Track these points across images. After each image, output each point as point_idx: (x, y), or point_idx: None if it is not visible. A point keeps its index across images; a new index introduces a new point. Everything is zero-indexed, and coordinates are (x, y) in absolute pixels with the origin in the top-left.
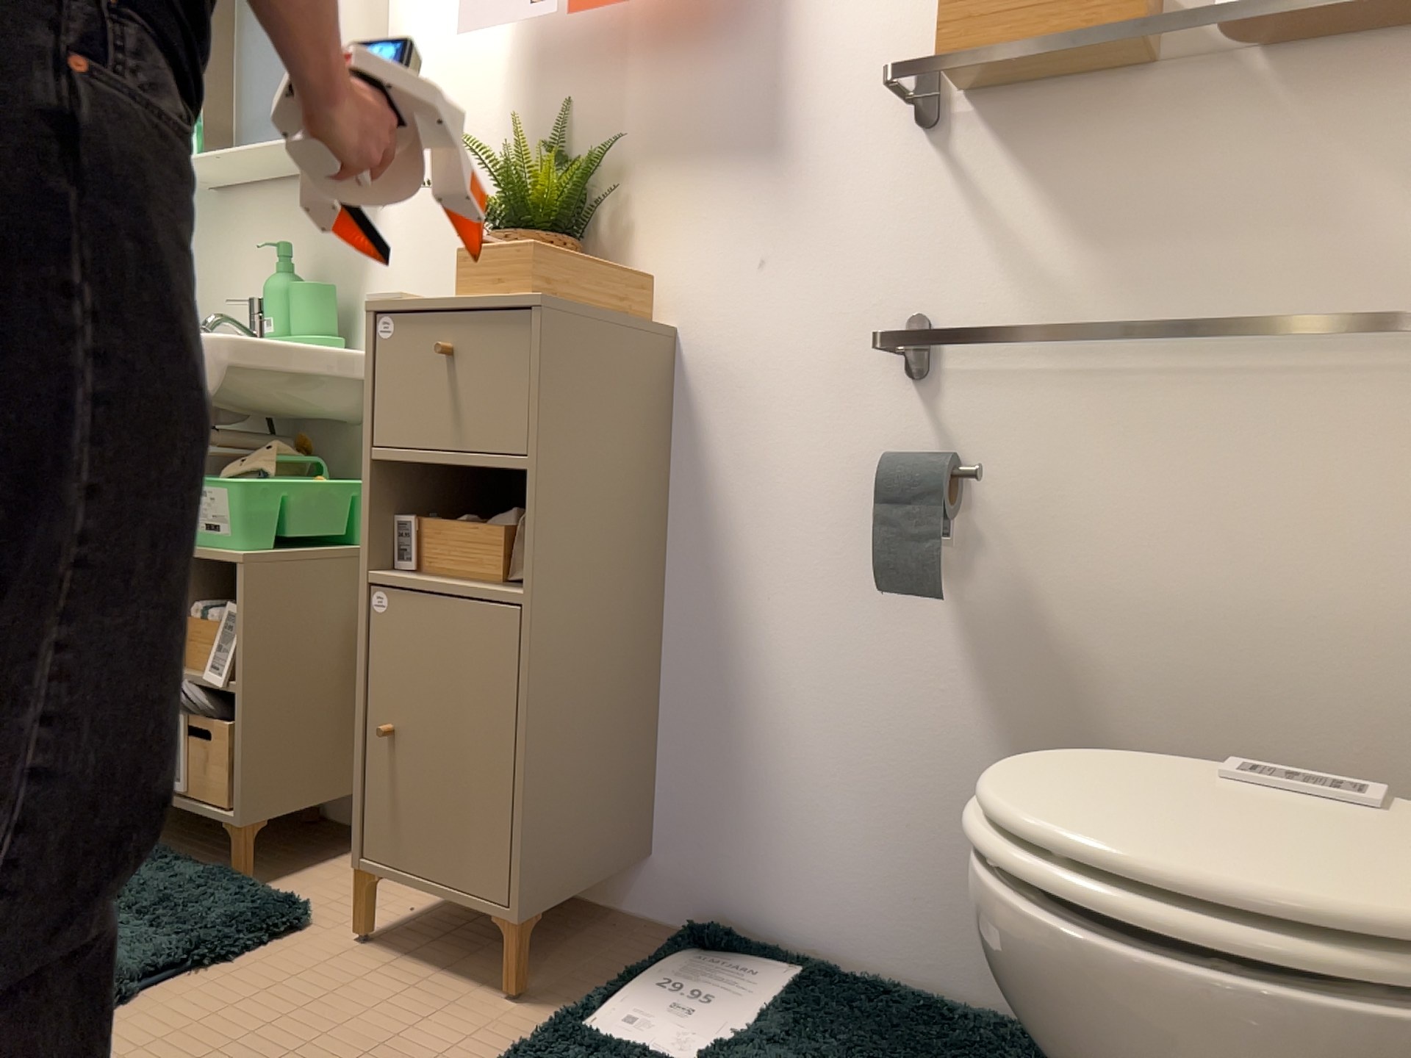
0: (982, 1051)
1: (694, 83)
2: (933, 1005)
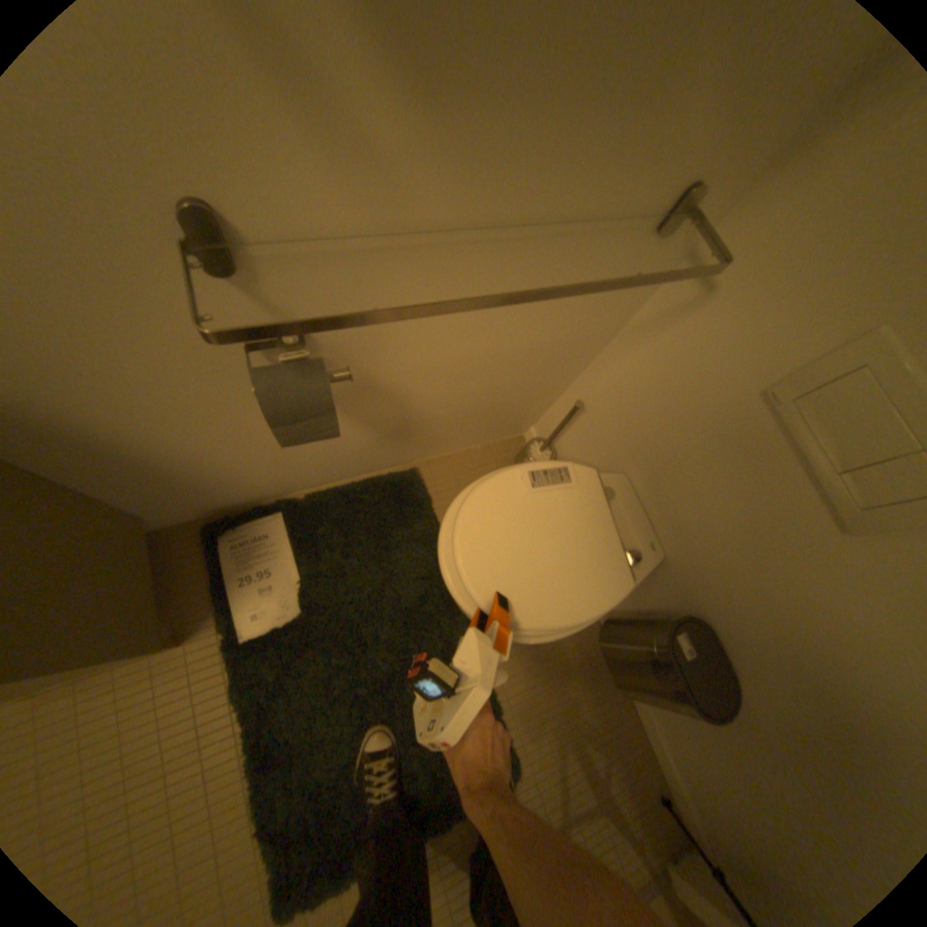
0: (382, 510)
1: None
2: (347, 495)
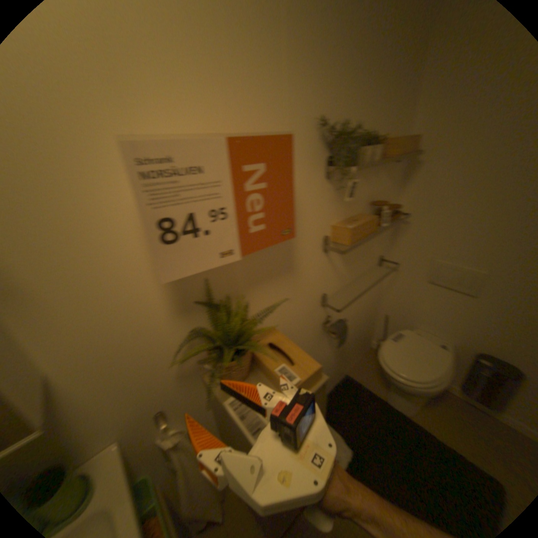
0: (349, 395)
1: (264, 256)
2: (333, 396)
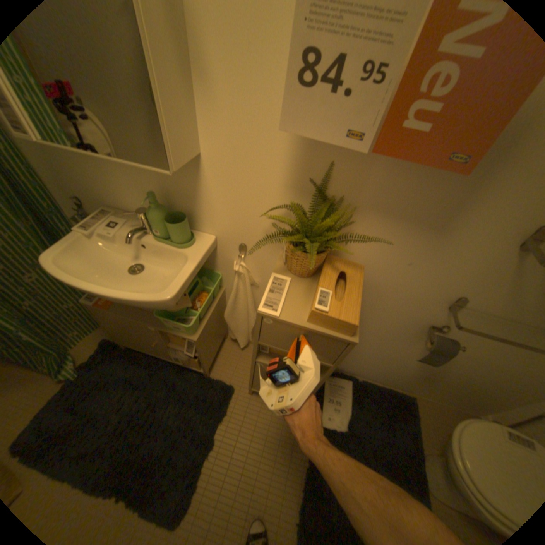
0: (397, 409)
1: (417, 183)
2: (382, 392)
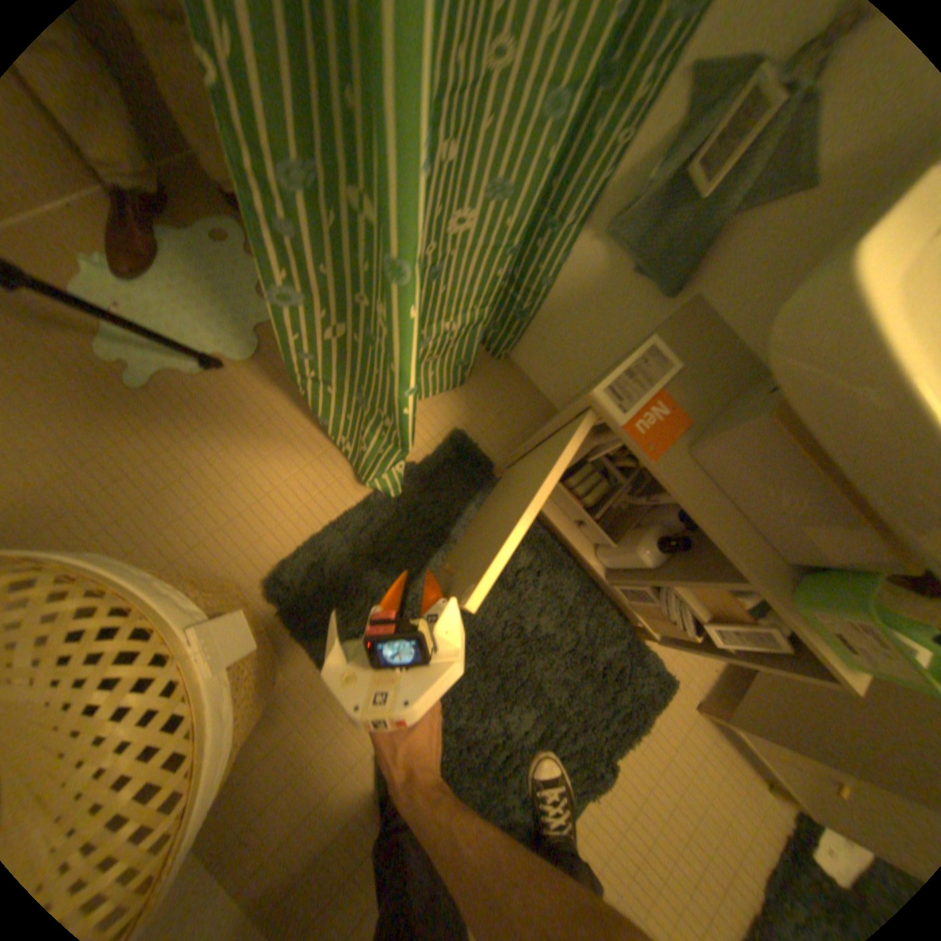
0: None
1: None
2: None
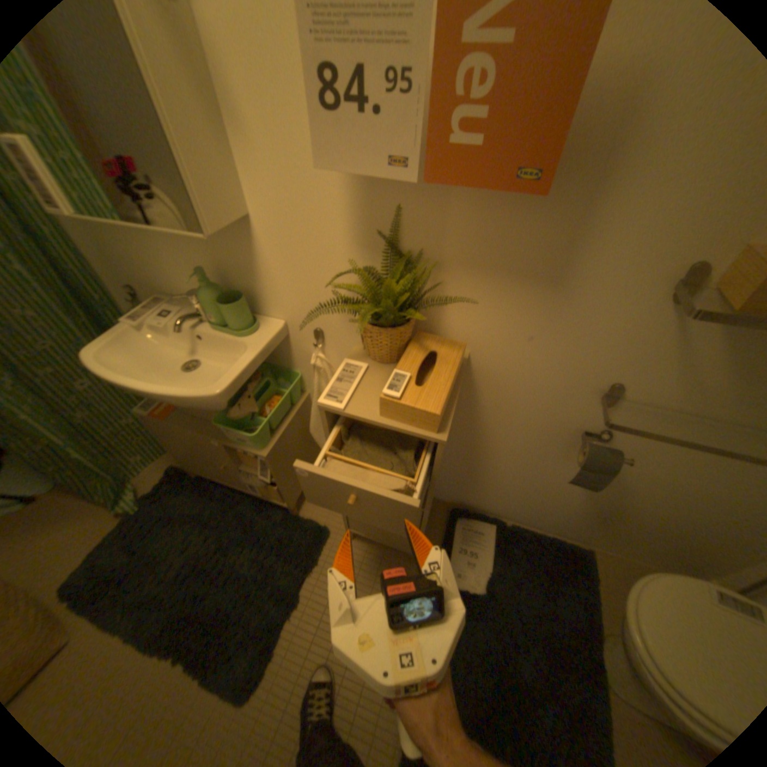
0: (562, 565)
1: (509, 221)
2: (541, 541)
